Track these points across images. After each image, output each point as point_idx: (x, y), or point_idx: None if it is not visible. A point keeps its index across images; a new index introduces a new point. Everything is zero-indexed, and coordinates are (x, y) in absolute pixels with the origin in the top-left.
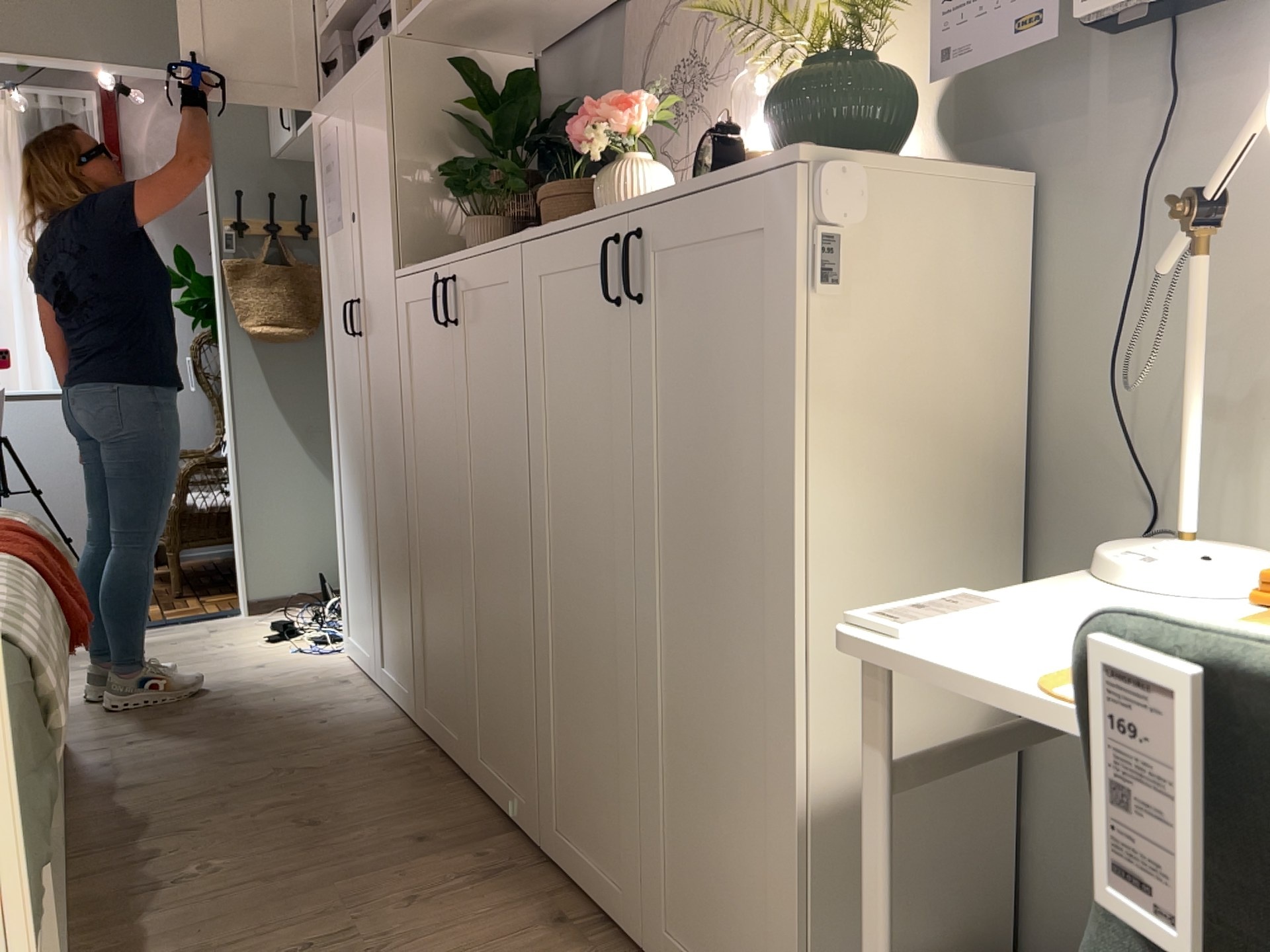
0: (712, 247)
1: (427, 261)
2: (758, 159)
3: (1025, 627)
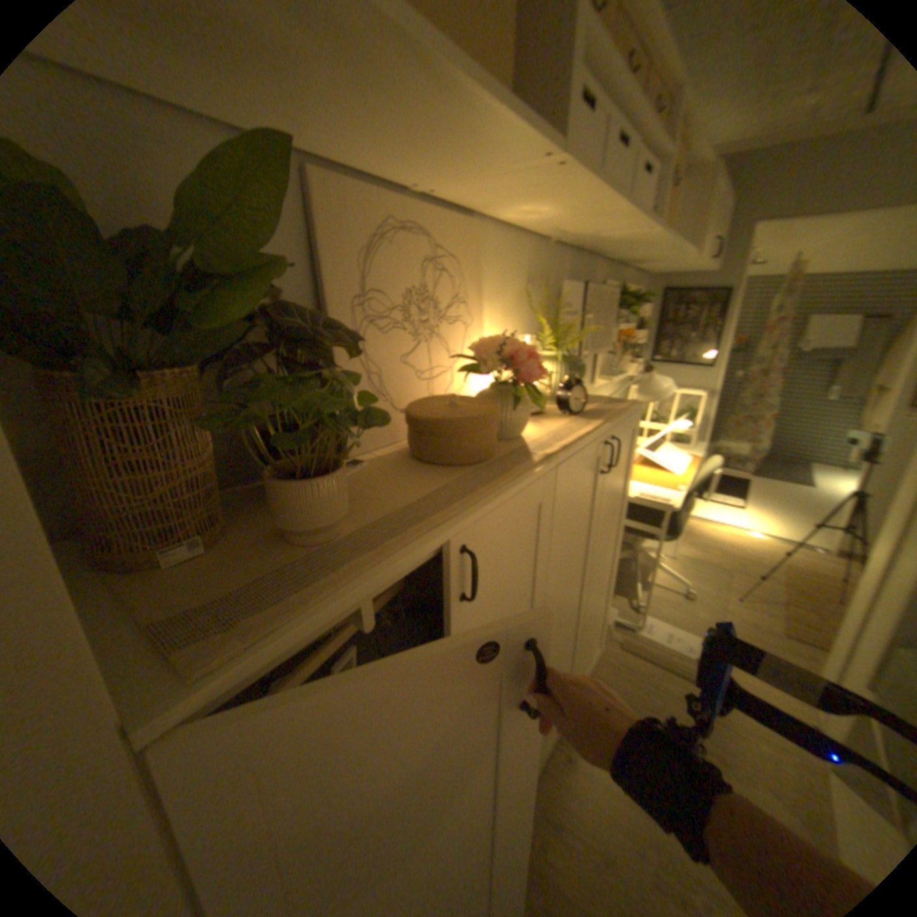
0: (623, 436)
1: (362, 573)
2: (637, 405)
3: (643, 492)
